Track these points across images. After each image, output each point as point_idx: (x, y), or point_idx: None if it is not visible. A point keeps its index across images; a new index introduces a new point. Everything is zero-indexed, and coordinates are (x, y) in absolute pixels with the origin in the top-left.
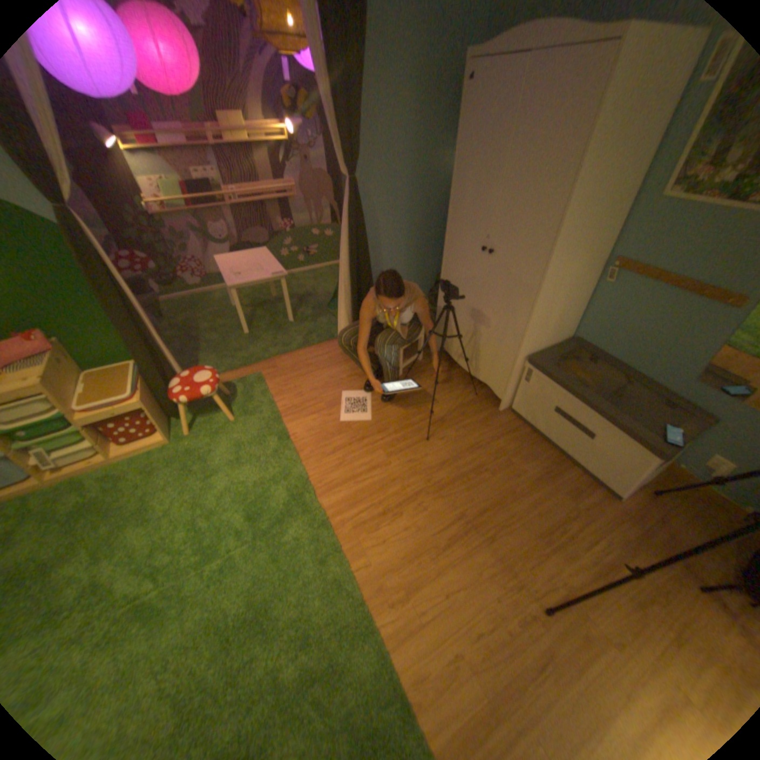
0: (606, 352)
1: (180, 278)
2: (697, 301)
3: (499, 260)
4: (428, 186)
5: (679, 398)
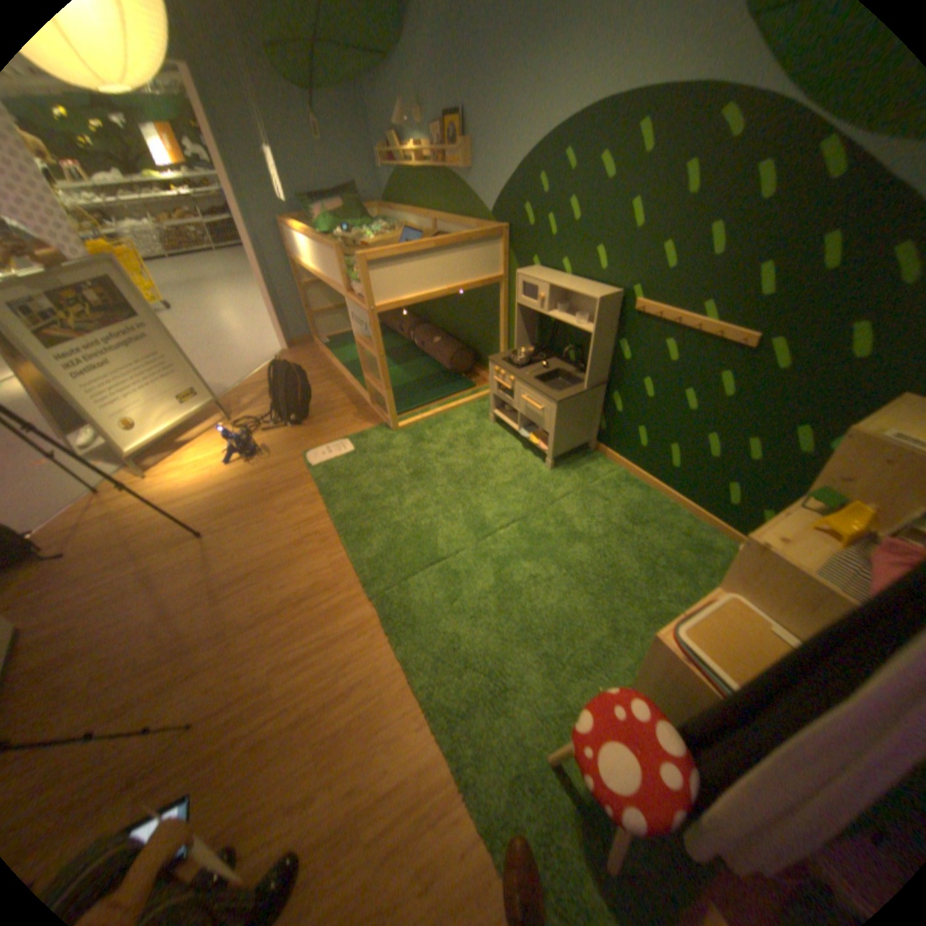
0: None
1: None
2: None
3: None
4: None
5: None
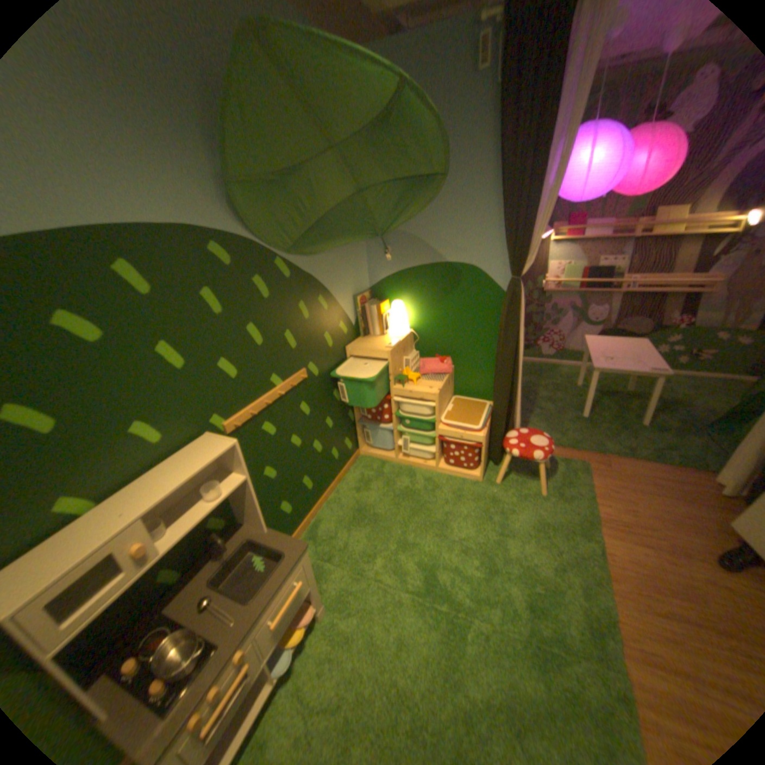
0: None
1: (537, 346)
2: None
3: None
4: None
5: None
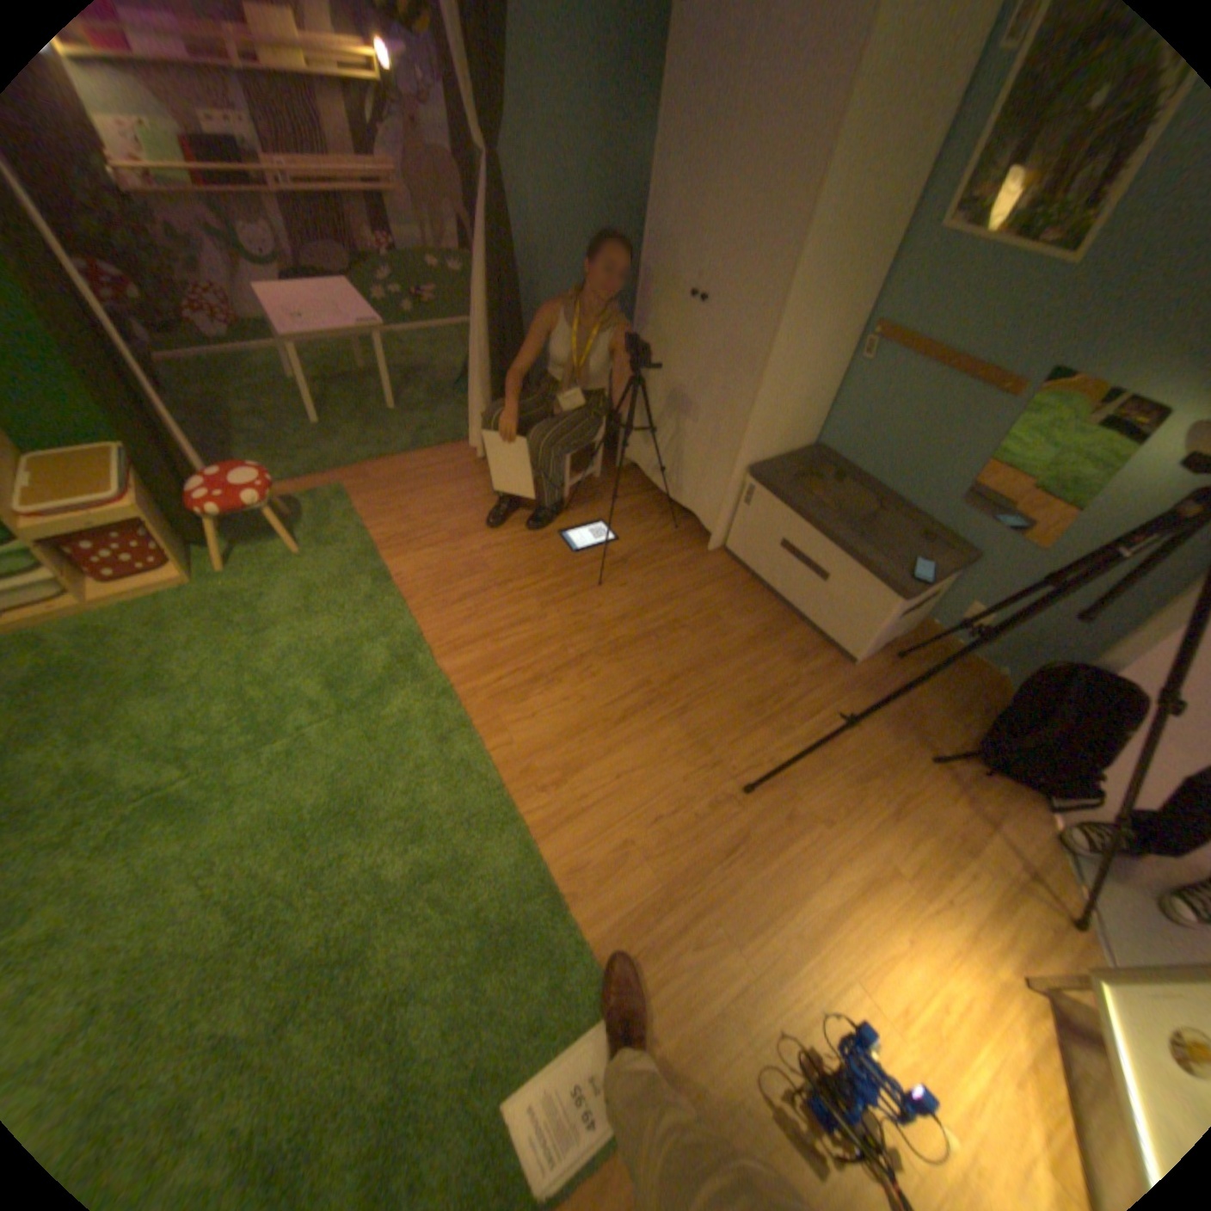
0: (856, 466)
1: (189, 324)
2: (970, 388)
3: (717, 316)
4: (617, 190)
5: (939, 528)
